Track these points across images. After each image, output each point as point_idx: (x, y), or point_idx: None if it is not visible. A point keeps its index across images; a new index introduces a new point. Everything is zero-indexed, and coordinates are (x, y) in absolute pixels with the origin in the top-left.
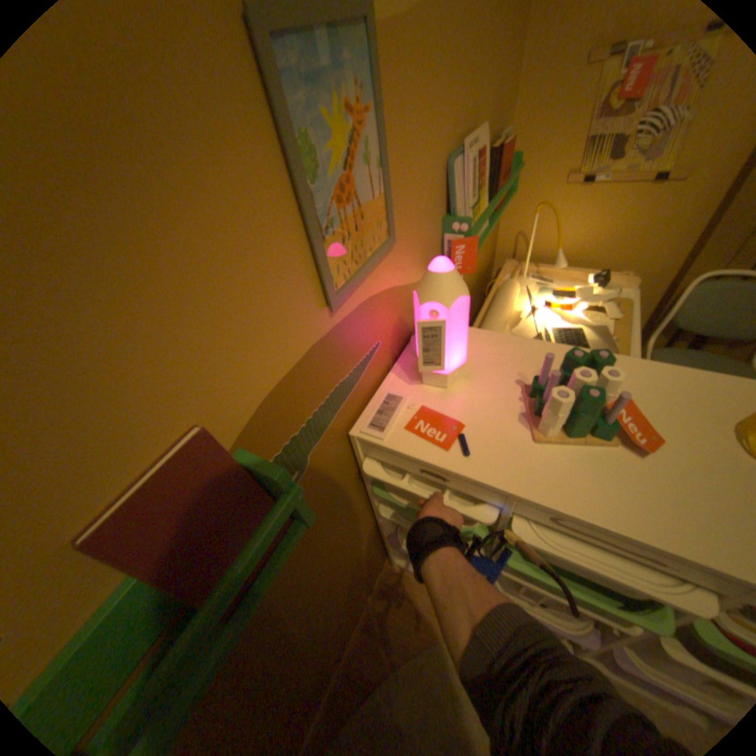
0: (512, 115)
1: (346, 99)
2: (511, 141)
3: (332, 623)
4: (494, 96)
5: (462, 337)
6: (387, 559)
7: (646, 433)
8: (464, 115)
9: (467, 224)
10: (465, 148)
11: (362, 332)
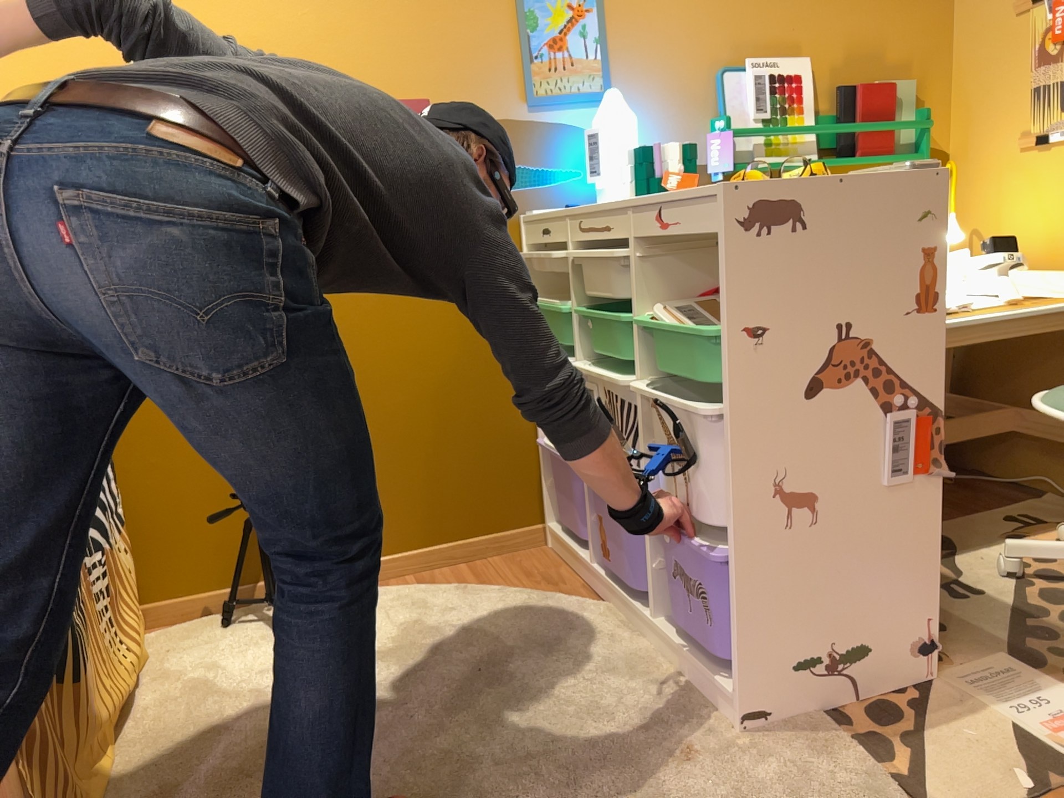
0: (937, 78)
1: (568, 5)
2: (868, 85)
3: (438, 439)
4: (842, 44)
5: (625, 158)
6: (545, 524)
7: (680, 190)
8: (753, 45)
9: (723, 122)
10: (744, 67)
11: (558, 147)
